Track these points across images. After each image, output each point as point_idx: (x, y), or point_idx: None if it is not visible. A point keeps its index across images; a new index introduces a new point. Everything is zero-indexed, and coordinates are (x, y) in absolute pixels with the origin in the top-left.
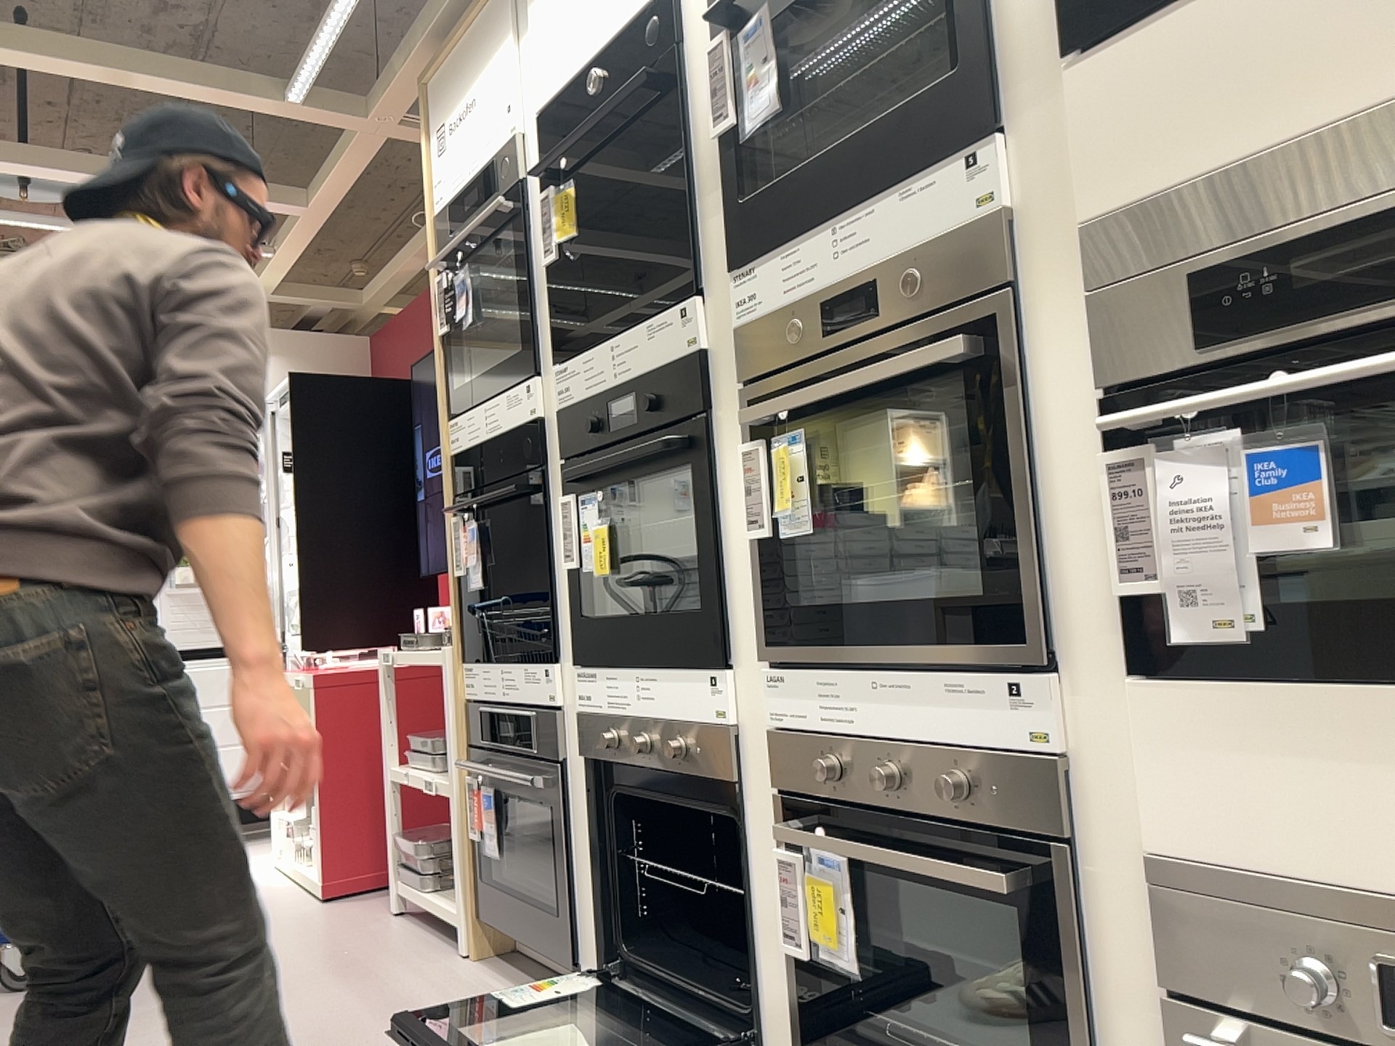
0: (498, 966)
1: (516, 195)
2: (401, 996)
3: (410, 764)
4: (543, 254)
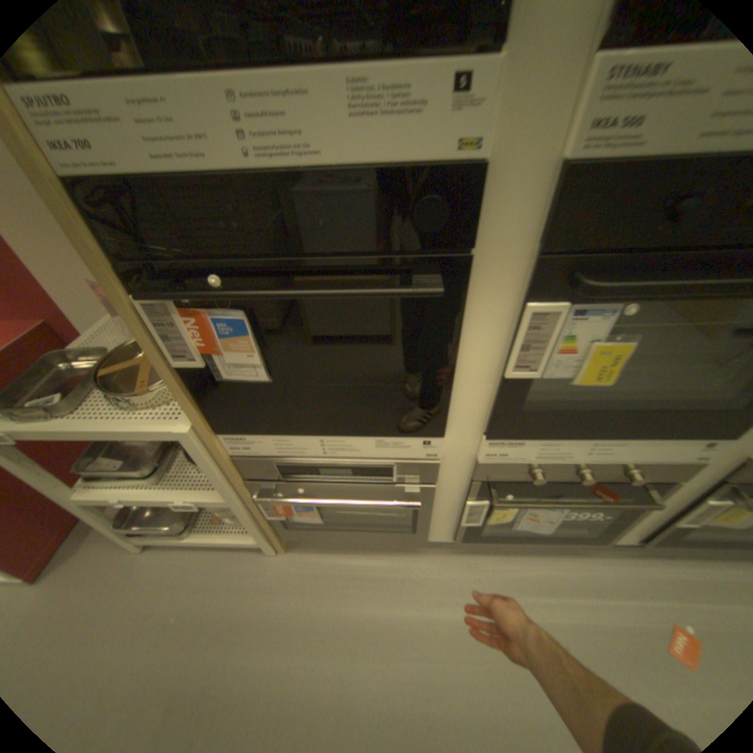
0: (306, 546)
1: None
2: (296, 623)
3: (82, 482)
4: None
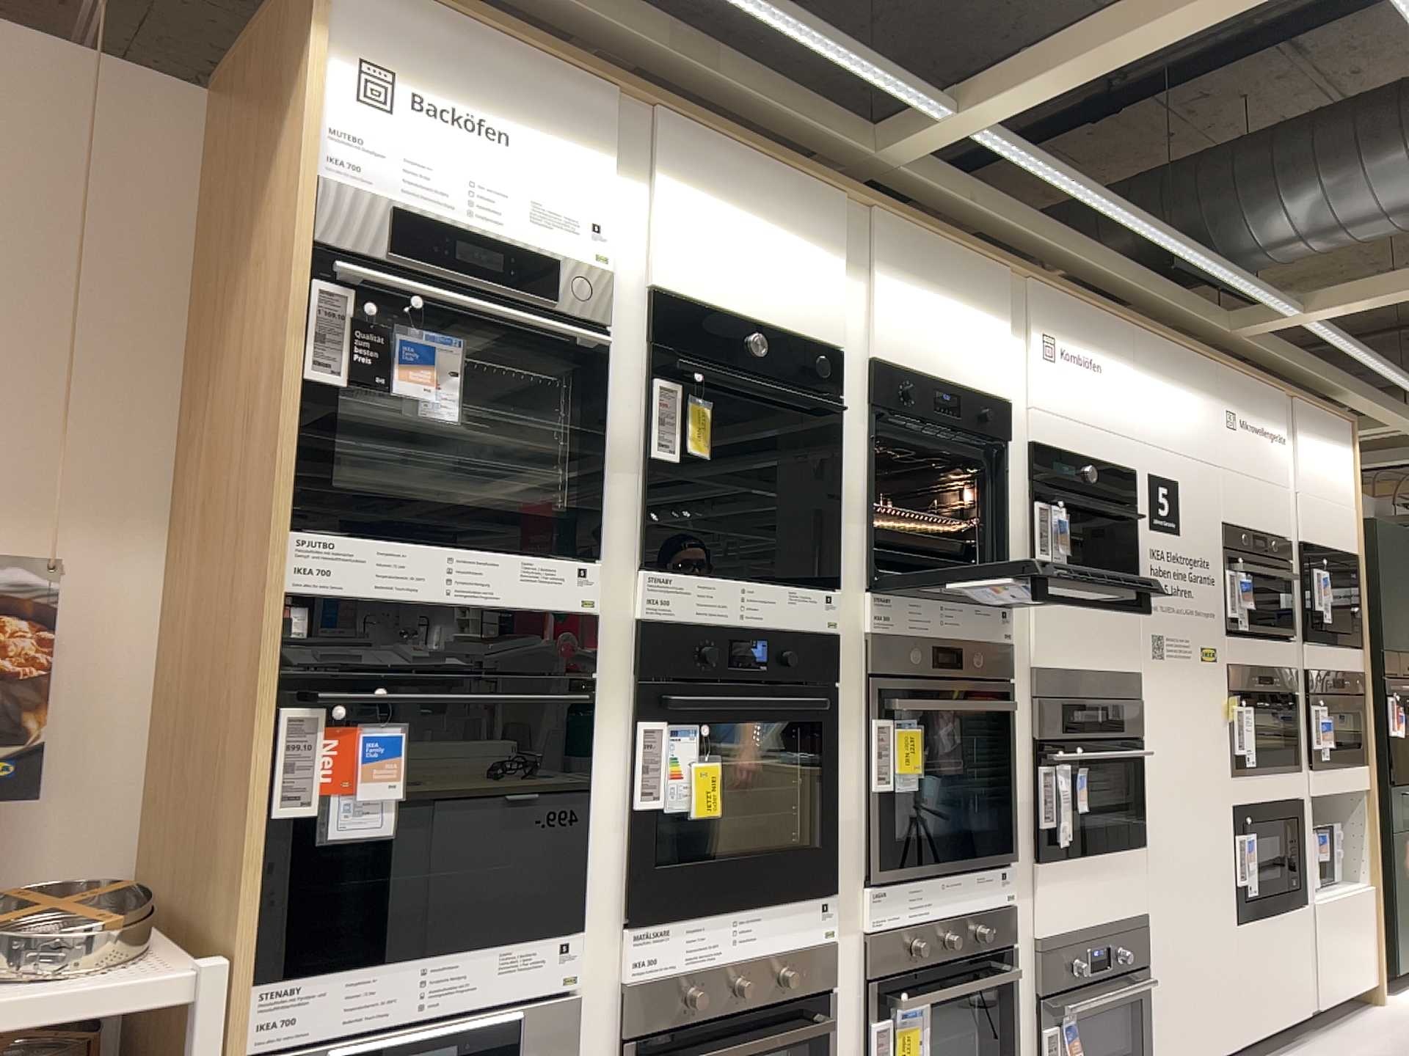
0: None
1: (602, 340)
2: None
3: None
4: (660, 446)
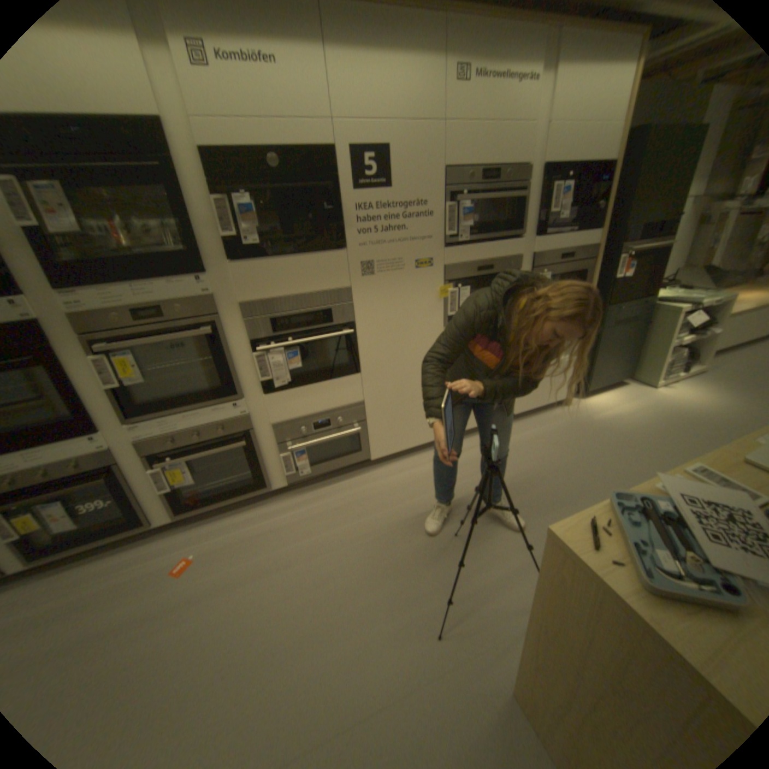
0: None
1: None
2: None
3: None
4: None
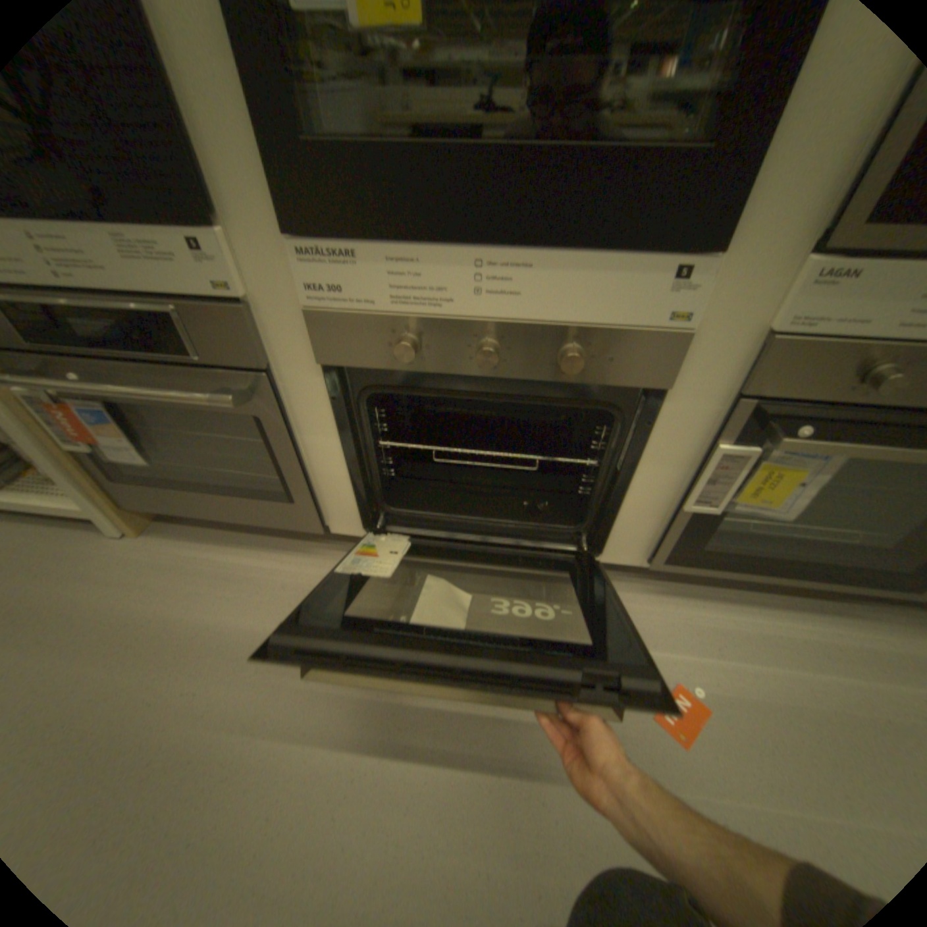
0: (172, 532)
1: None
2: (105, 619)
3: None
4: None
